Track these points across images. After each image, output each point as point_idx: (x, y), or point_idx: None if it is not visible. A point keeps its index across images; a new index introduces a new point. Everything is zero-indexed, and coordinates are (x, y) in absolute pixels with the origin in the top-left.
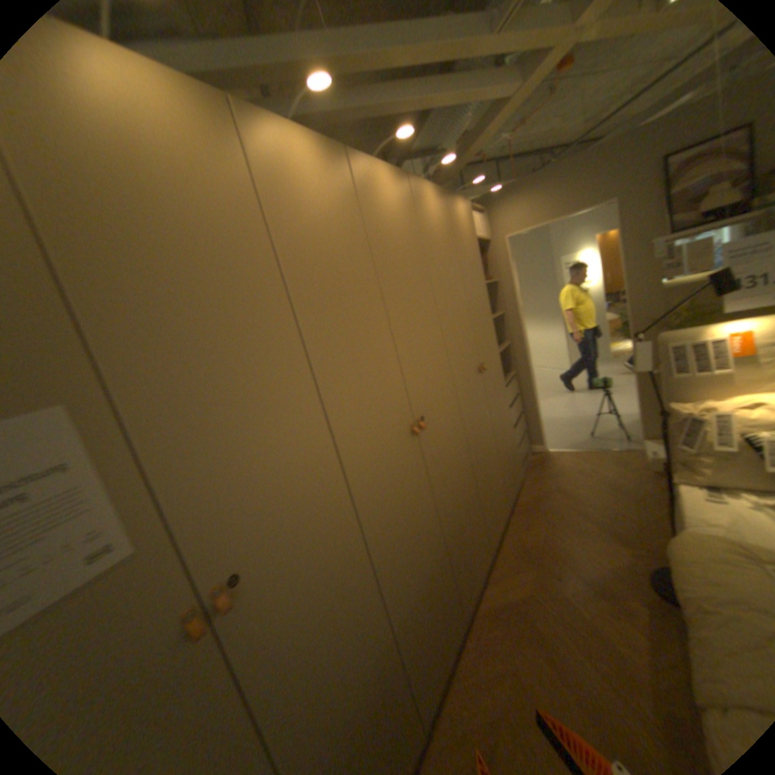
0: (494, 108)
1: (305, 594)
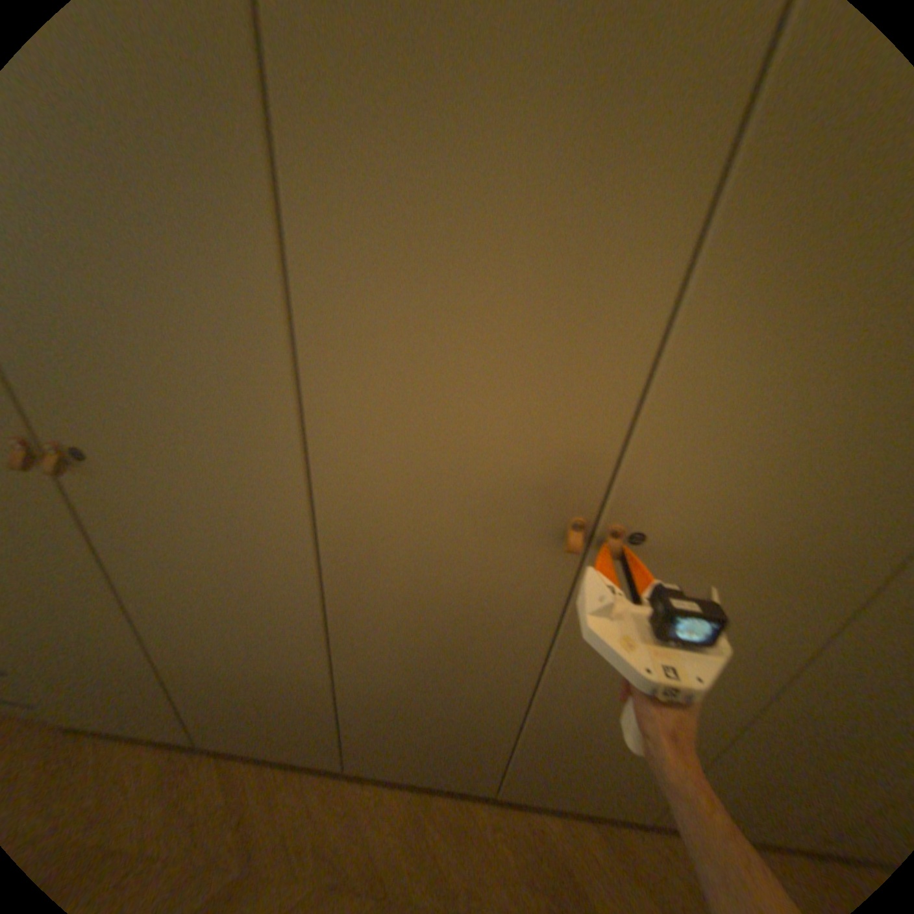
0: None
1: (182, 544)
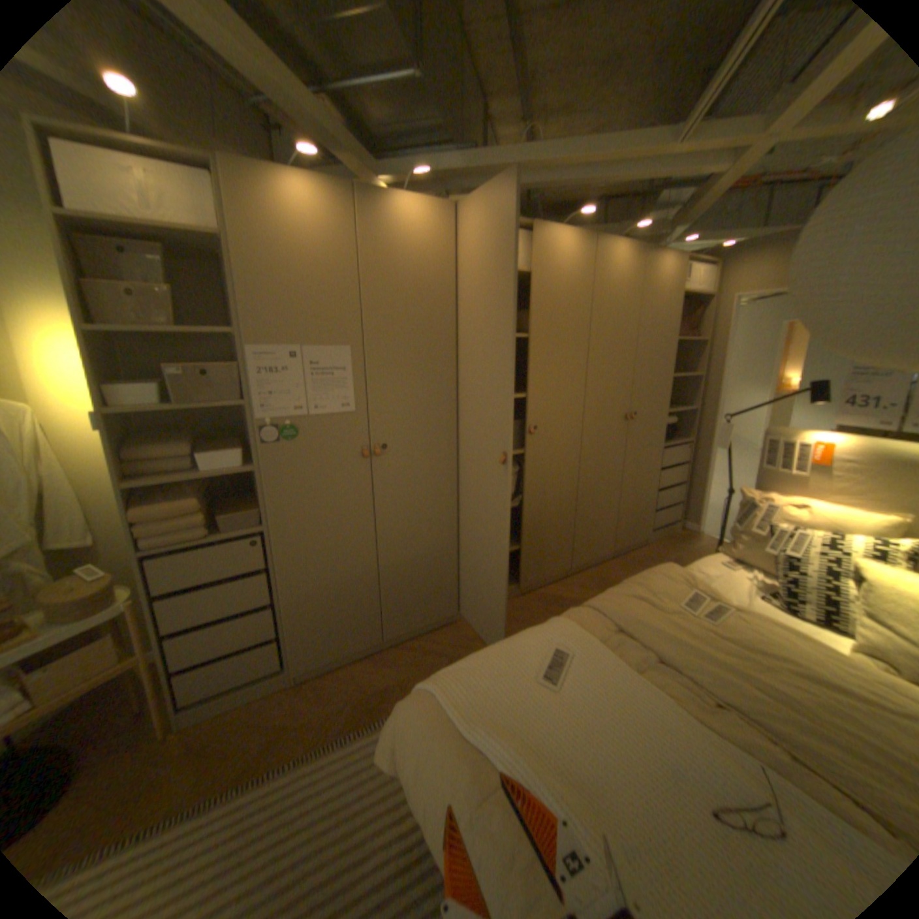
0: (715, 176)
1: (412, 477)
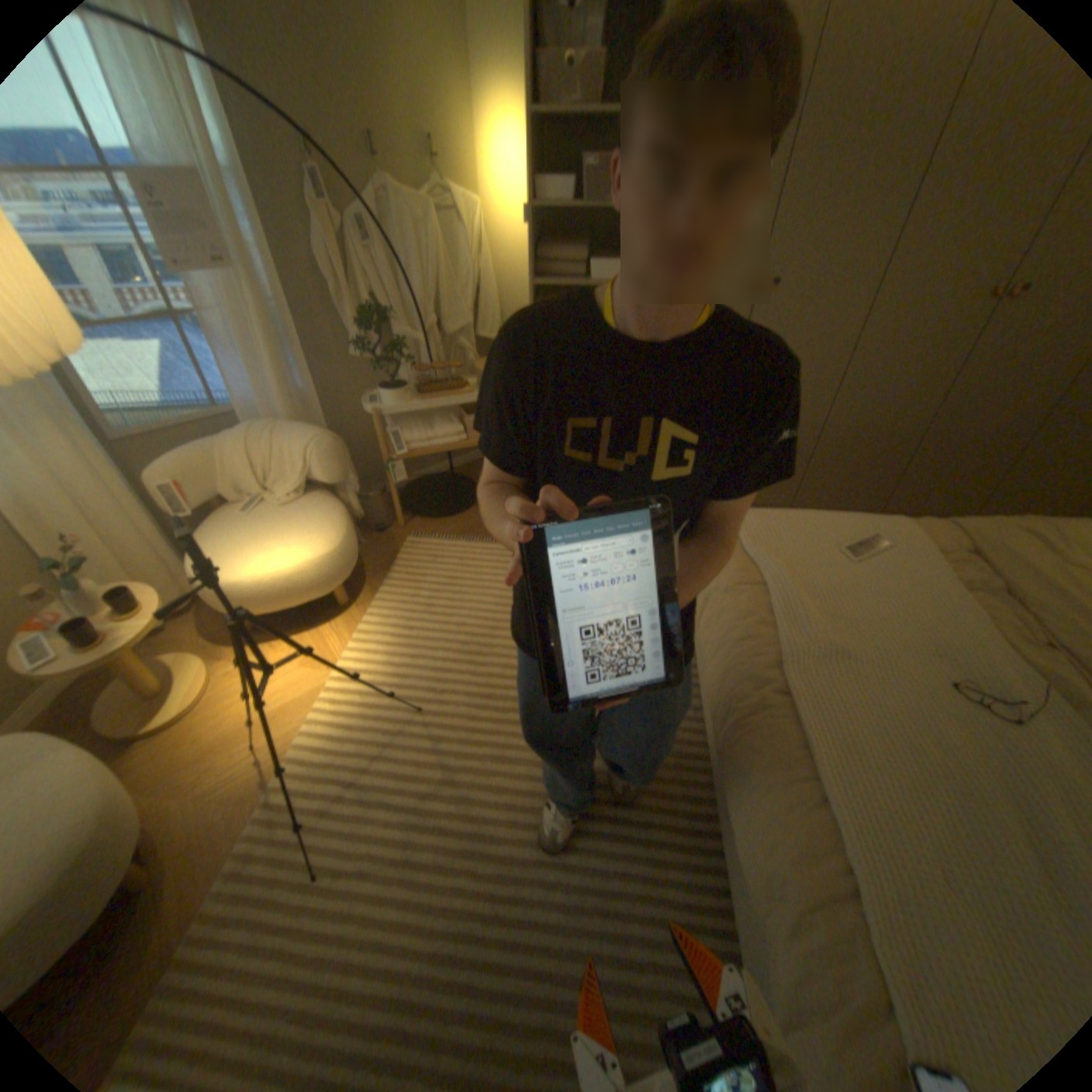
0: None
1: (795, 330)
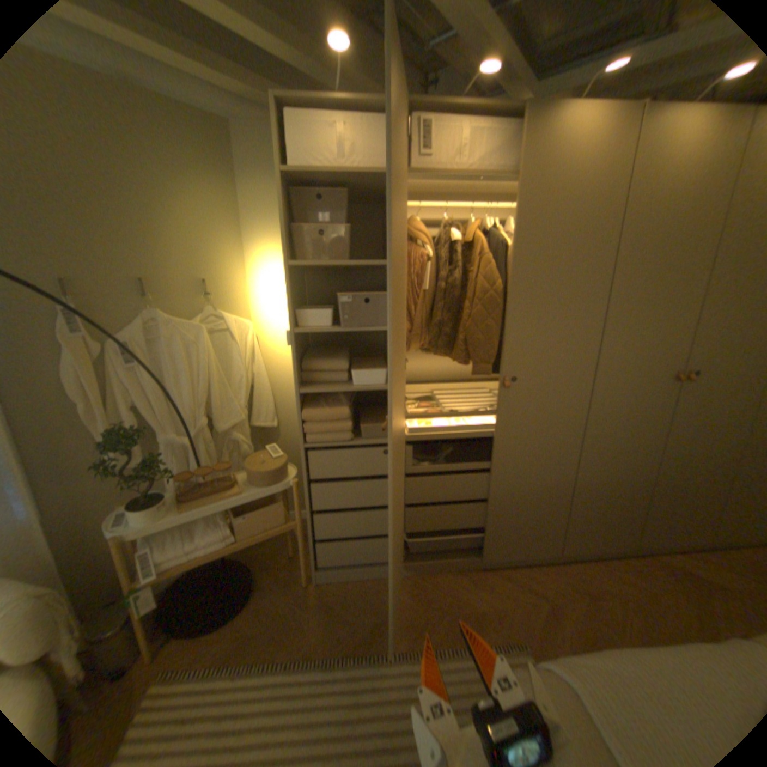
0: None
1: (537, 413)
